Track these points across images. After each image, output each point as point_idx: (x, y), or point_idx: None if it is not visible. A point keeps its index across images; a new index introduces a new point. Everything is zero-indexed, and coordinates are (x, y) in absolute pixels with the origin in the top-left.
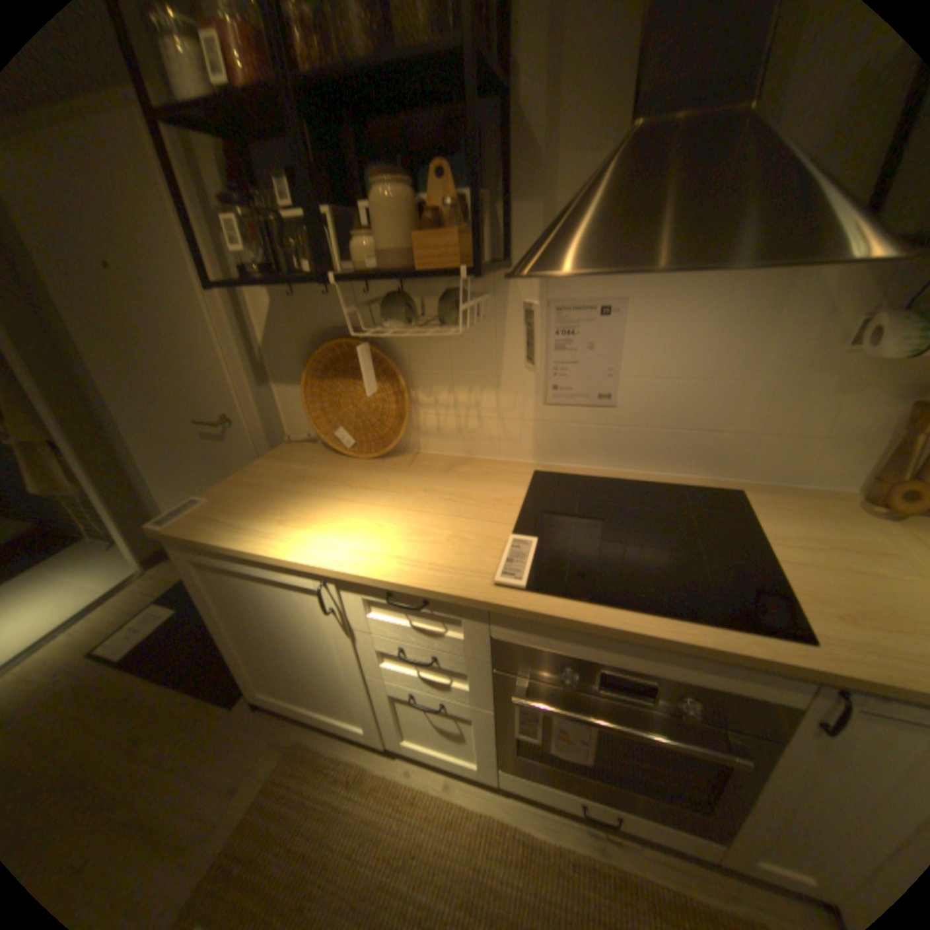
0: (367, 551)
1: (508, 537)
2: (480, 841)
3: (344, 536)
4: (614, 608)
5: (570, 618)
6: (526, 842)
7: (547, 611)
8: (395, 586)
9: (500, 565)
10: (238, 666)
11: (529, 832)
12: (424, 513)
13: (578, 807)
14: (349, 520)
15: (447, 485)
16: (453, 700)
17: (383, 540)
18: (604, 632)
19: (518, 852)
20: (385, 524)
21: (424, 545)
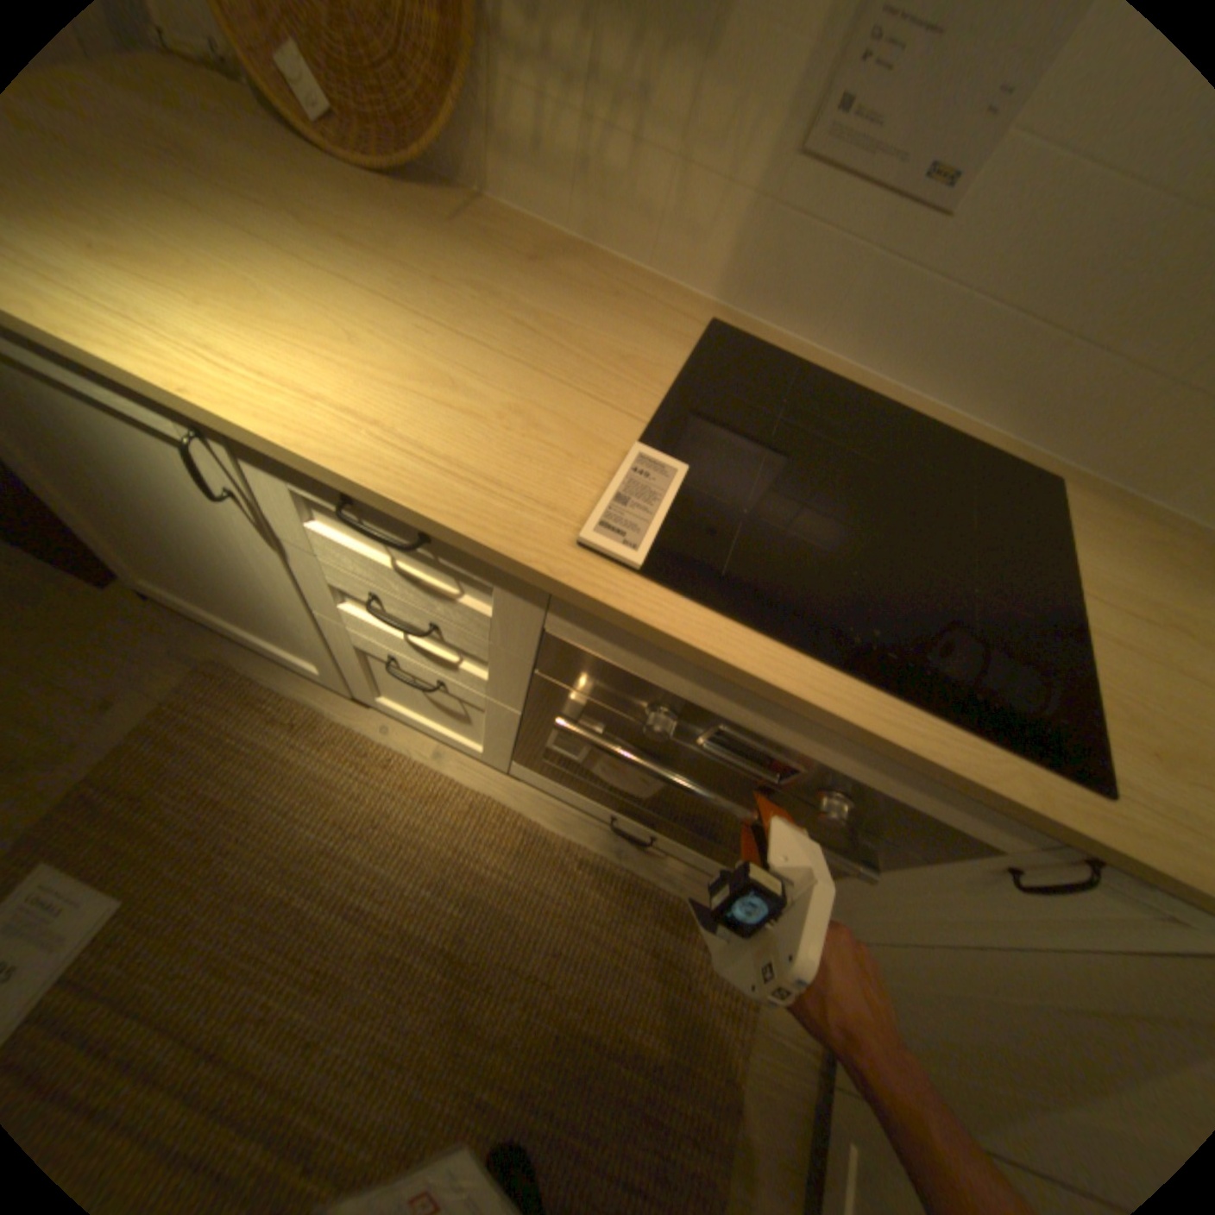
0: (303, 390)
1: (629, 450)
2: (469, 825)
3: (252, 337)
4: (800, 656)
5: (712, 655)
6: (528, 834)
7: (671, 631)
8: (355, 492)
9: (598, 507)
10: (98, 532)
11: (535, 823)
12: (460, 340)
13: (605, 817)
14: (273, 302)
15: (525, 293)
16: (460, 684)
17: (347, 376)
18: (761, 690)
19: (515, 843)
20: (363, 339)
21: (442, 415)
